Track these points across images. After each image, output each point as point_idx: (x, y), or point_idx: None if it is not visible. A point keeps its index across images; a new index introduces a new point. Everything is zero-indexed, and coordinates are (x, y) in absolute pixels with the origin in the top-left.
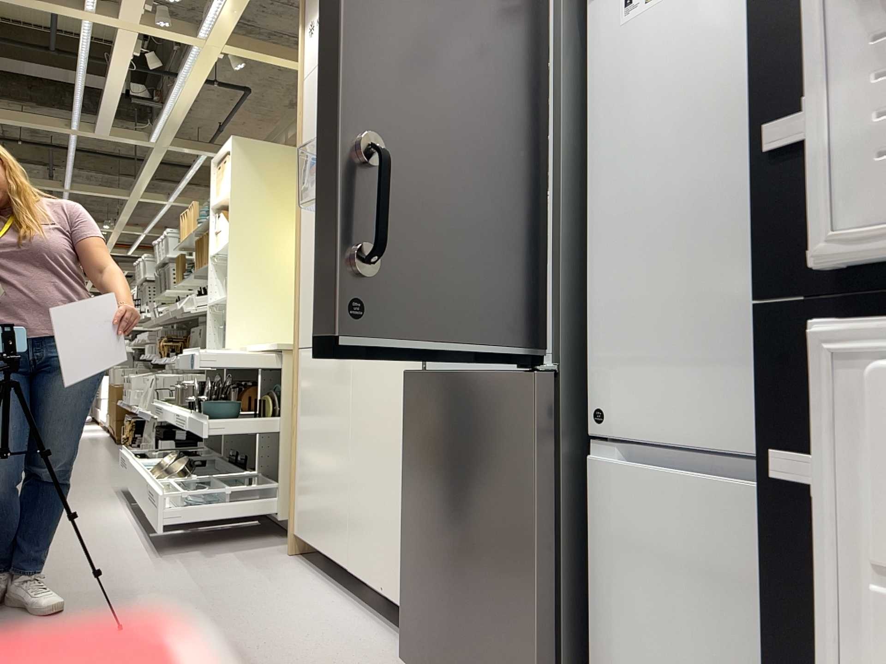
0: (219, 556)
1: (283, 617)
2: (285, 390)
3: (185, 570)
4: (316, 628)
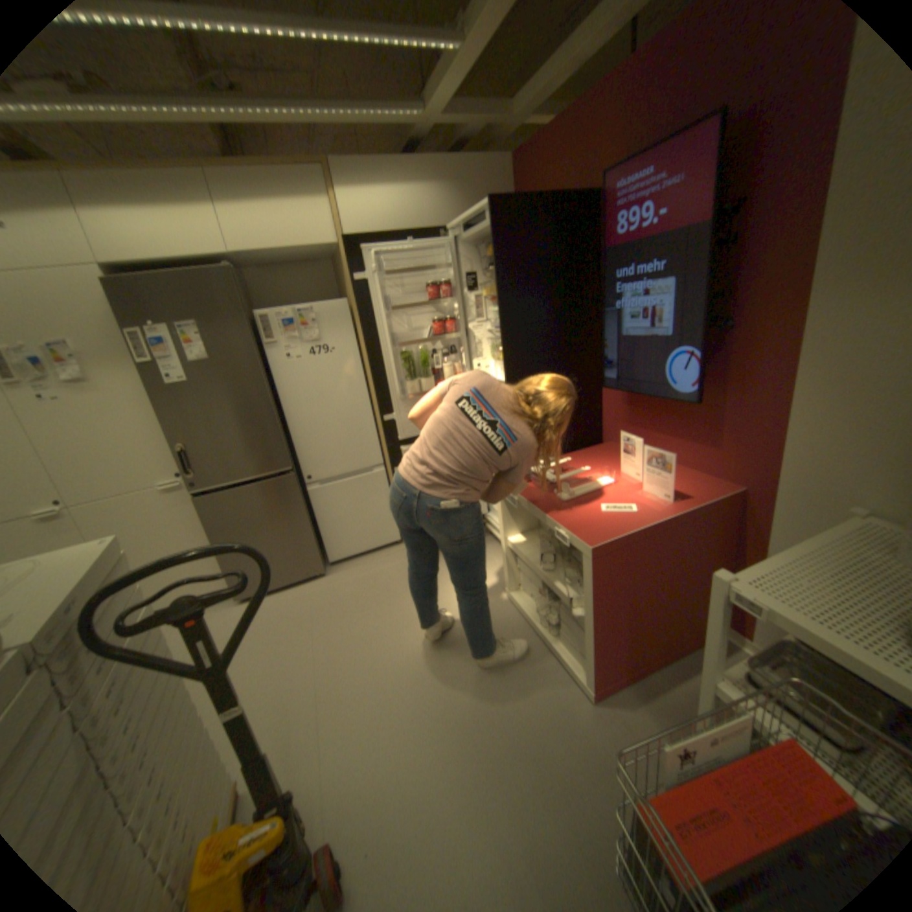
0: None
1: None
2: None
3: None
4: None
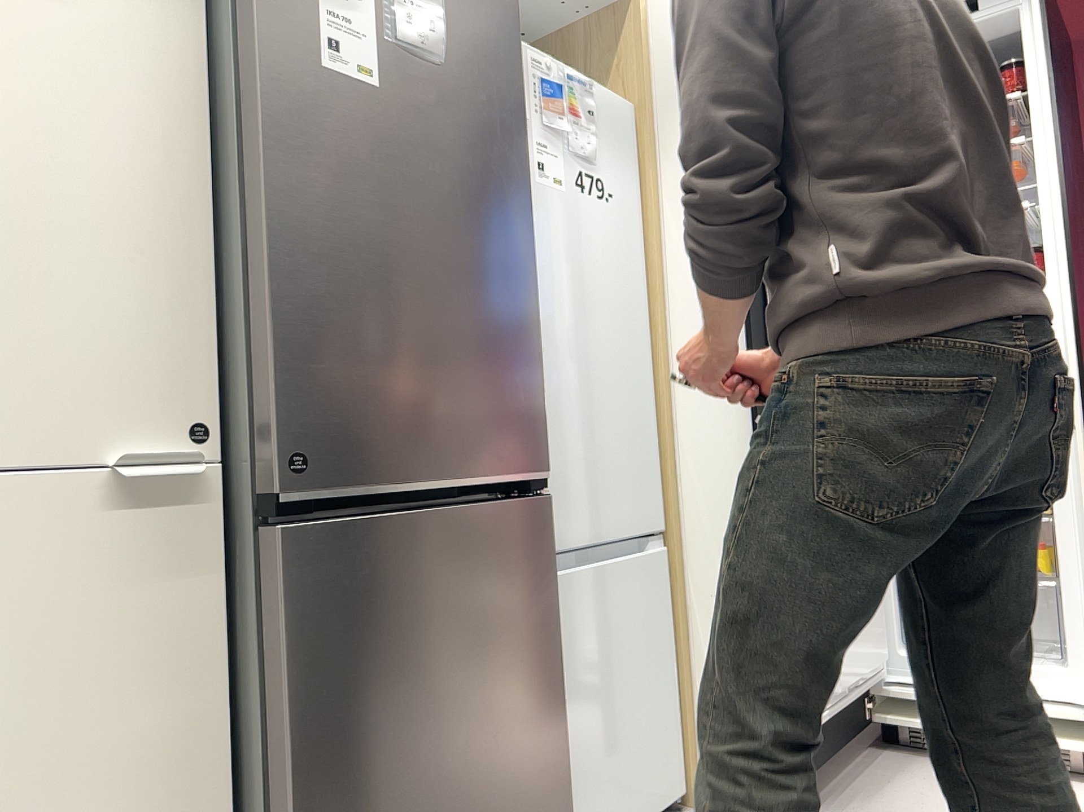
0: None
1: None
2: None
3: None
4: None
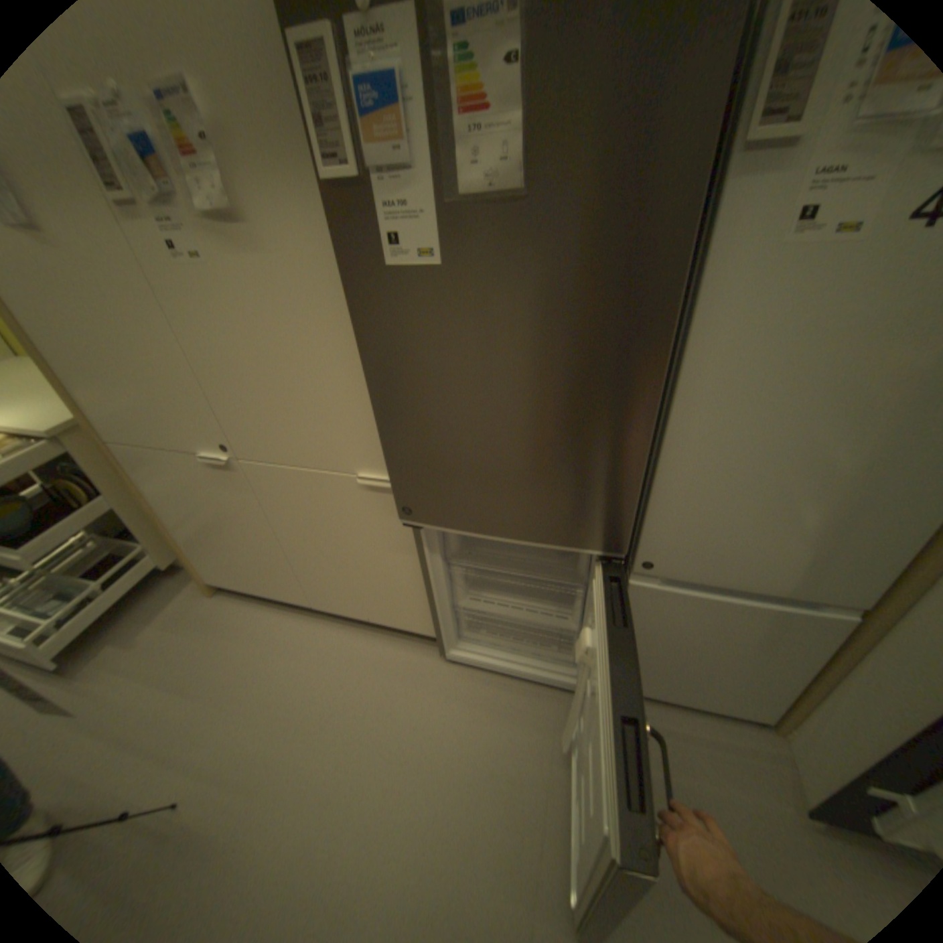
0: (138, 639)
1: (294, 676)
2: (90, 469)
3: (126, 681)
4: (331, 669)
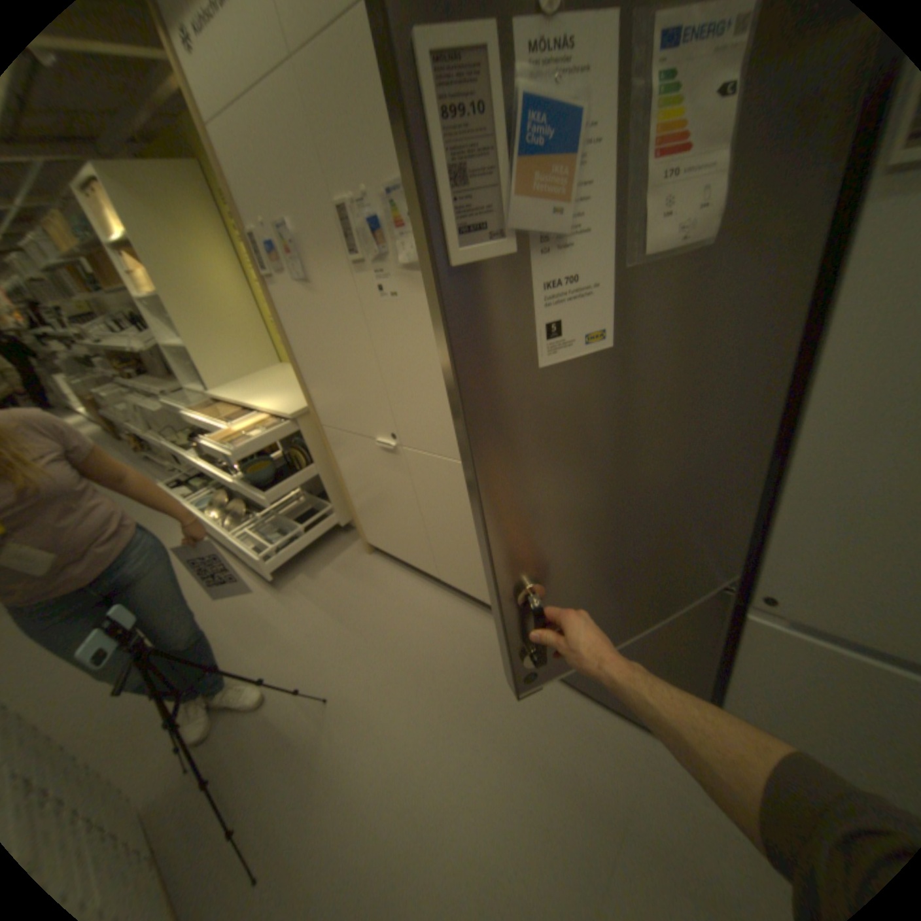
0: (319, 574)
1: (419, 631)
2: (309, 444)
3: (308, 602)
4: (448, 634)
